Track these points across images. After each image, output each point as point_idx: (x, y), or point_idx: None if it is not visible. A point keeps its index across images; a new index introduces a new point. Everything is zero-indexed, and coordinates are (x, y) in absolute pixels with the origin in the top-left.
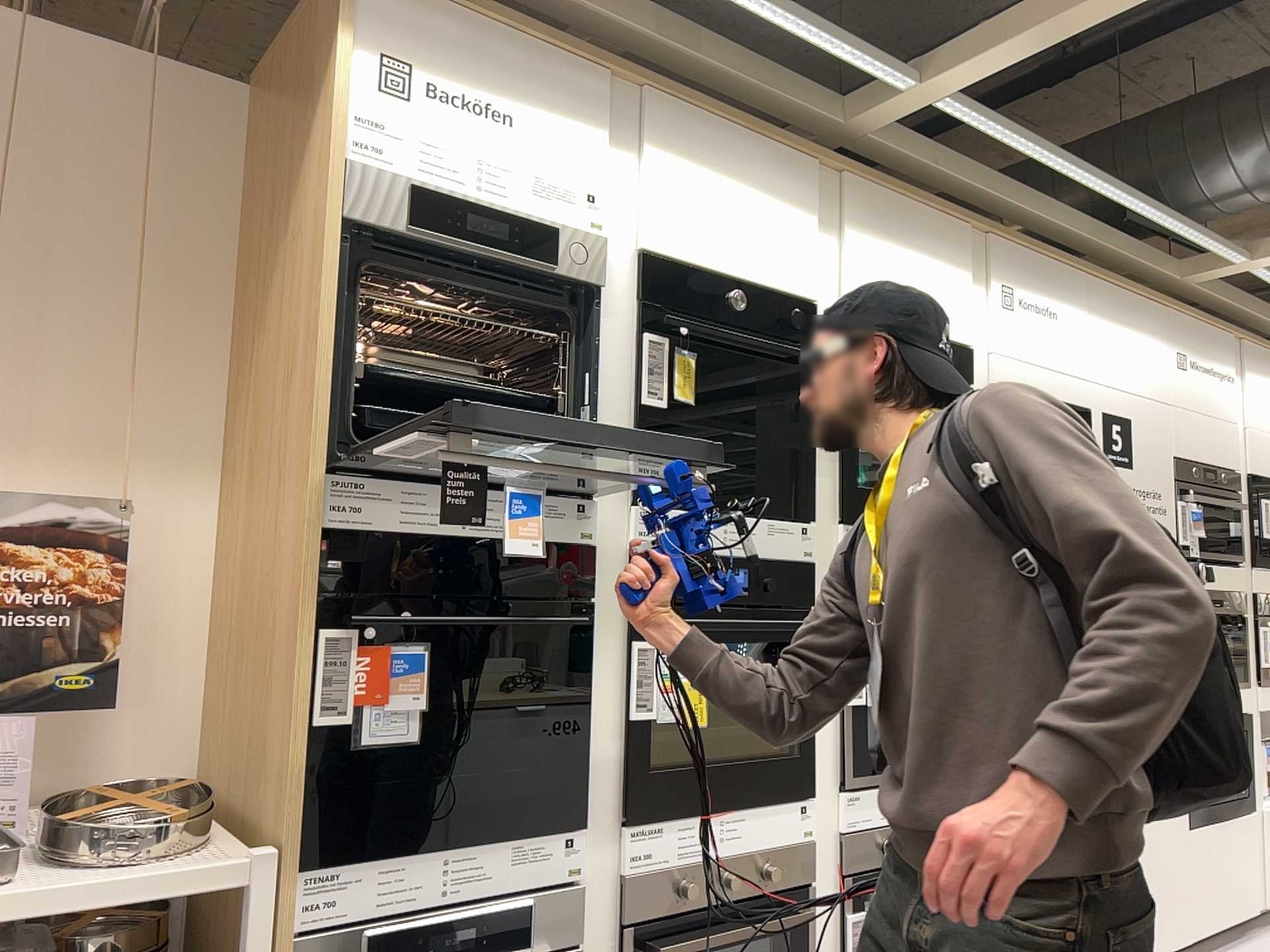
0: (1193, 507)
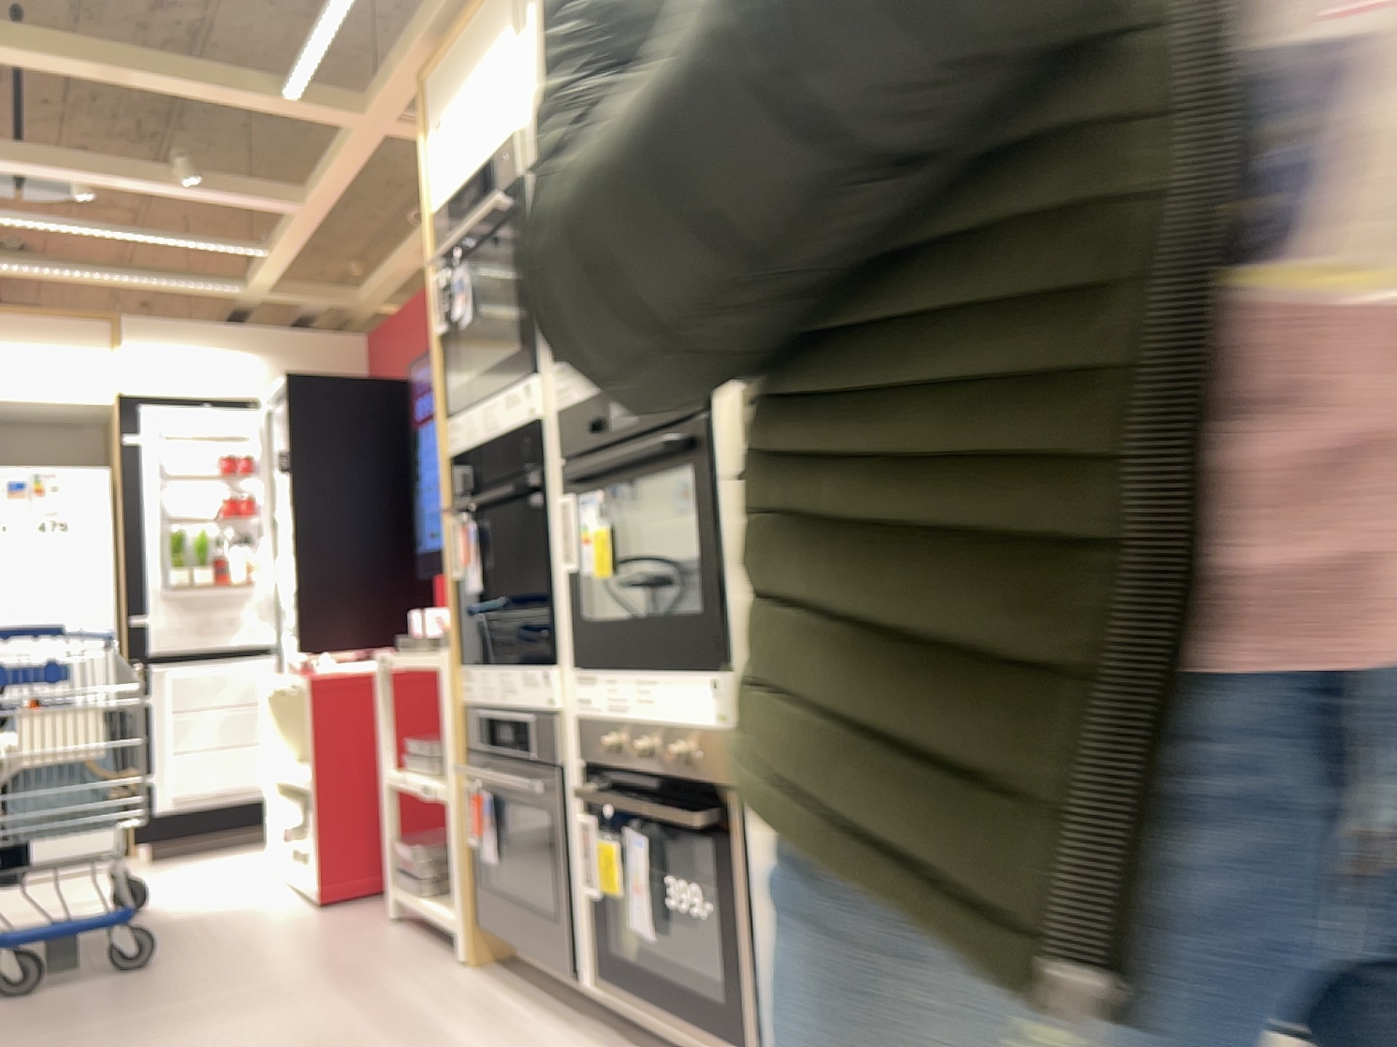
0: None
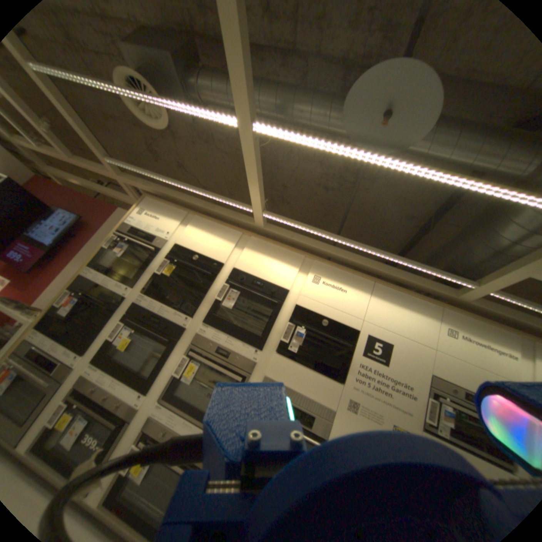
0: (450, 409)
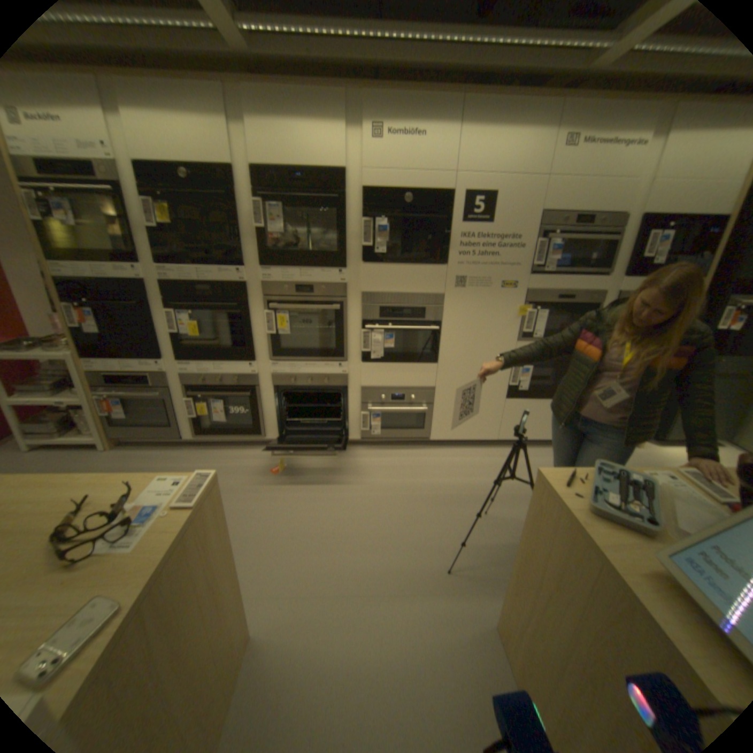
0: (558, 242)
